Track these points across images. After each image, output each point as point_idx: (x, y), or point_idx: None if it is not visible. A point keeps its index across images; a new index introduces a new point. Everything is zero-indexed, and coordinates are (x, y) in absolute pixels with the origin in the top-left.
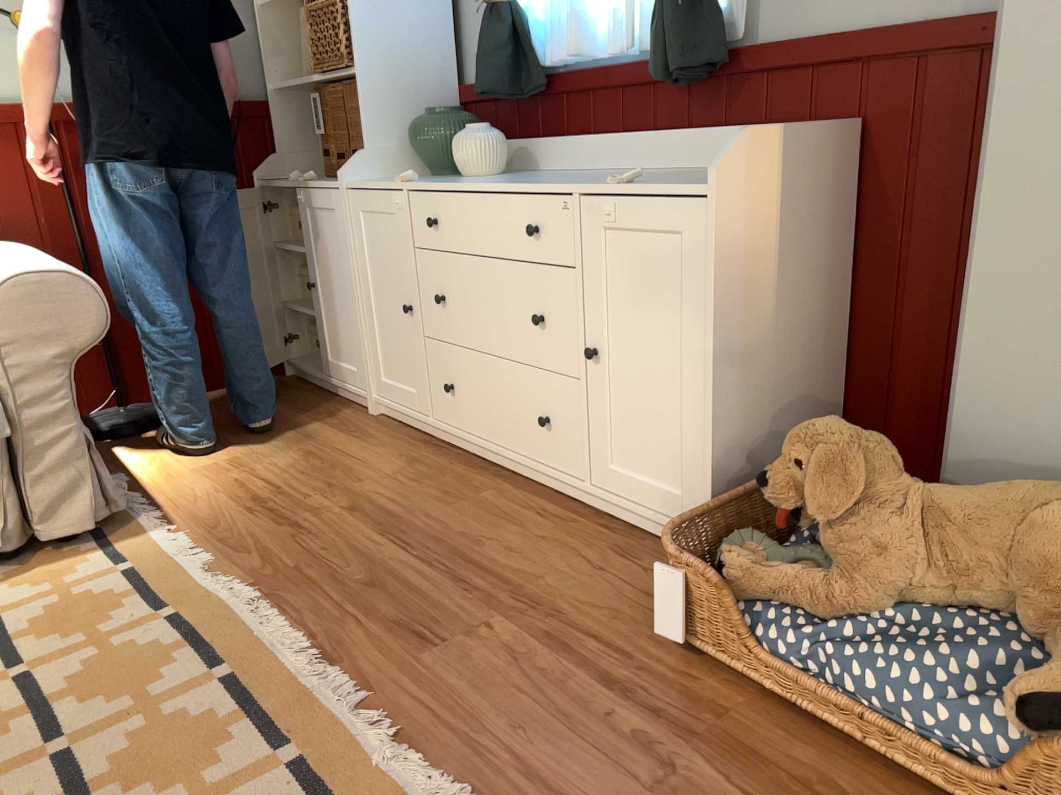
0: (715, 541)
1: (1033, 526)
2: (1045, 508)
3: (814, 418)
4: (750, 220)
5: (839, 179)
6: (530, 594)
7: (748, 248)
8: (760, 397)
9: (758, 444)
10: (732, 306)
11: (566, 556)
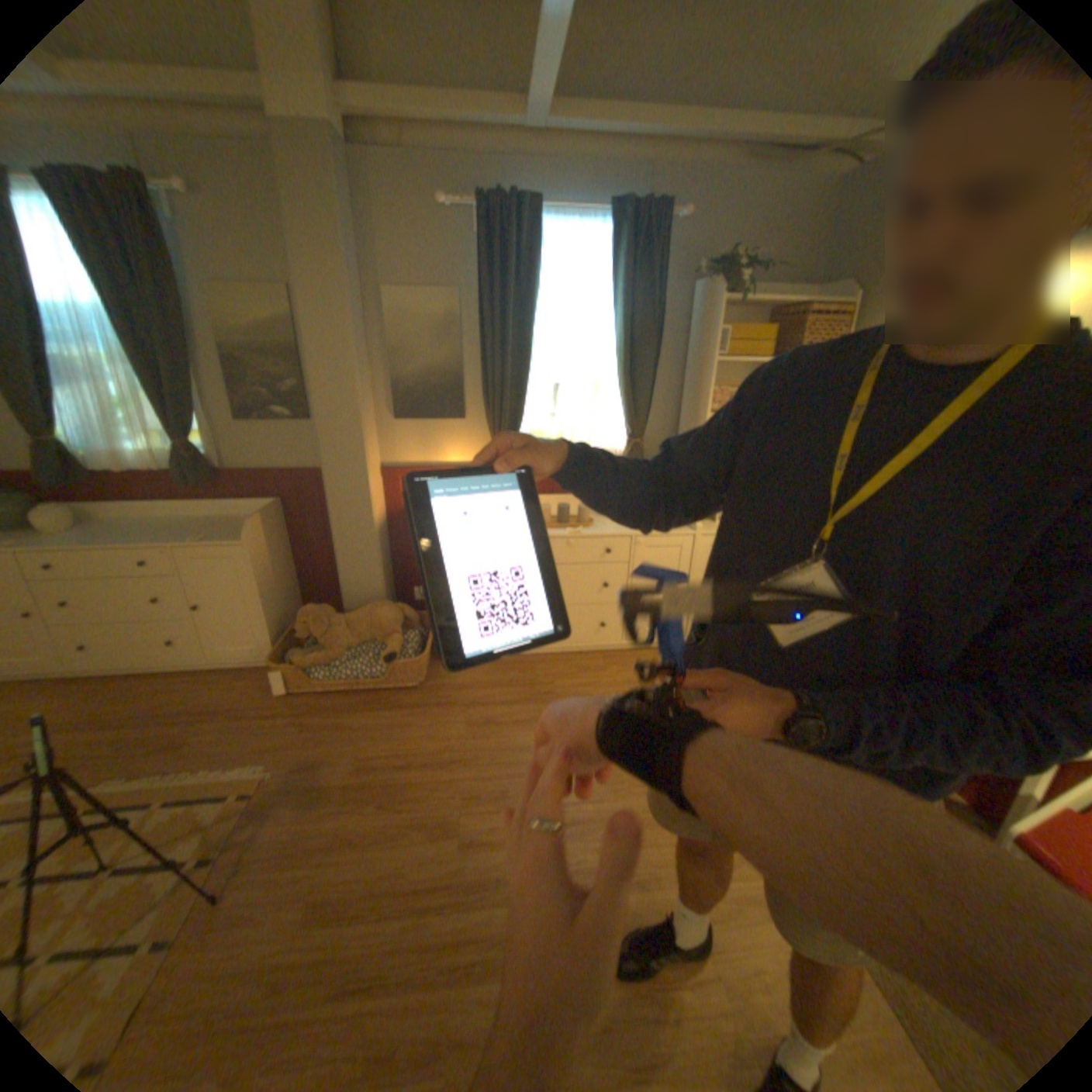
0: (281, 658)
1: (373, 617)
2: (374, 611)
3: (293, 602)
4: (258, 547)
5: (279, 520)
6: (208, 712)
7: (260, 556)
8: (276, 603)
9: (280, 619)
10: (260, 578)
11: (212, 692)
